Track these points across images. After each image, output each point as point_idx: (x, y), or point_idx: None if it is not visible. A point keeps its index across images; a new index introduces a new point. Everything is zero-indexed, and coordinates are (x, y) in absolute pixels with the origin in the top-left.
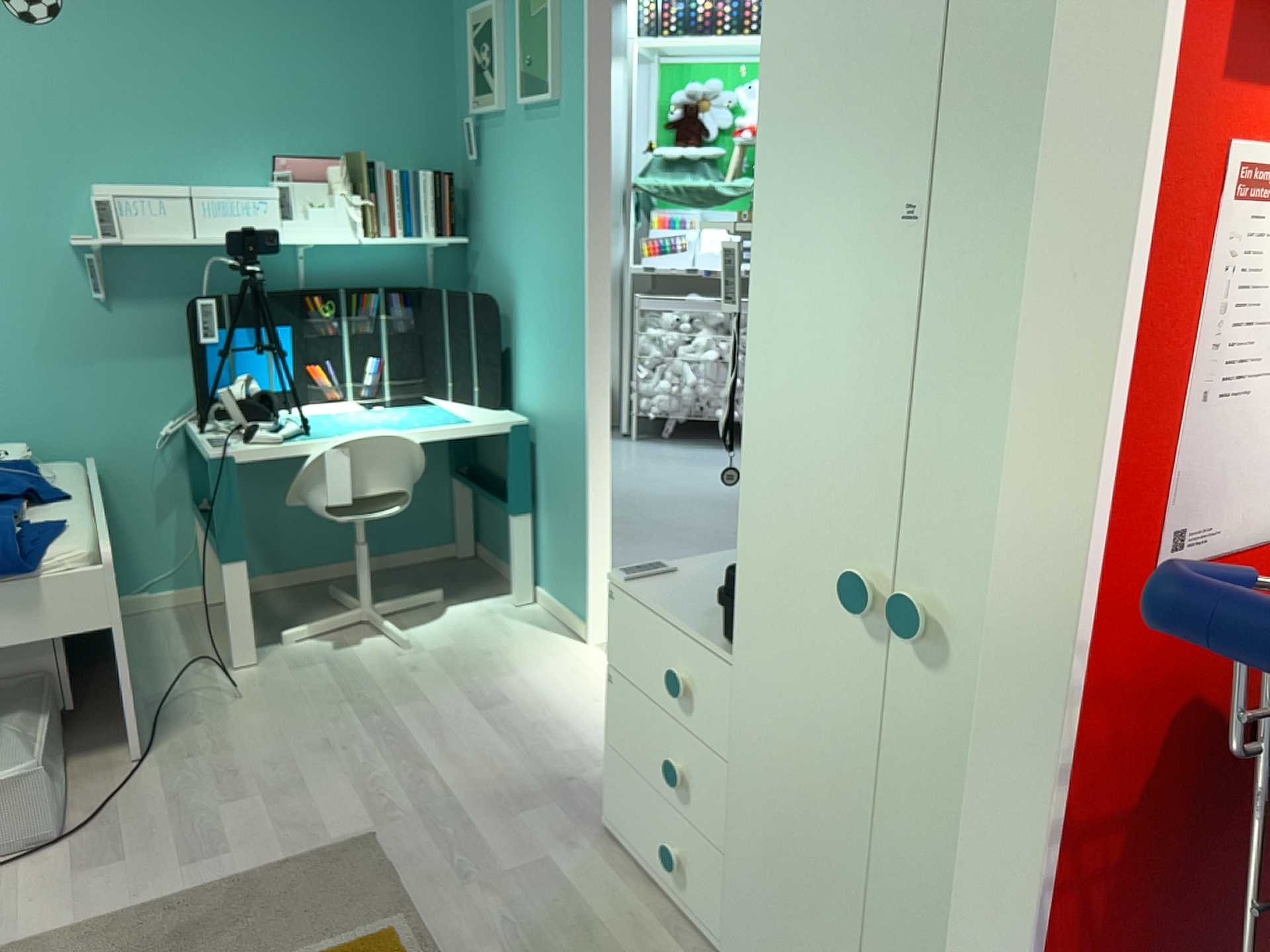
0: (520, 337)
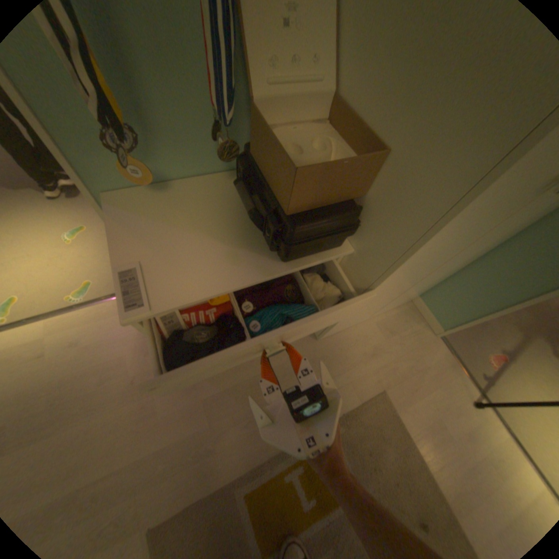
0: None
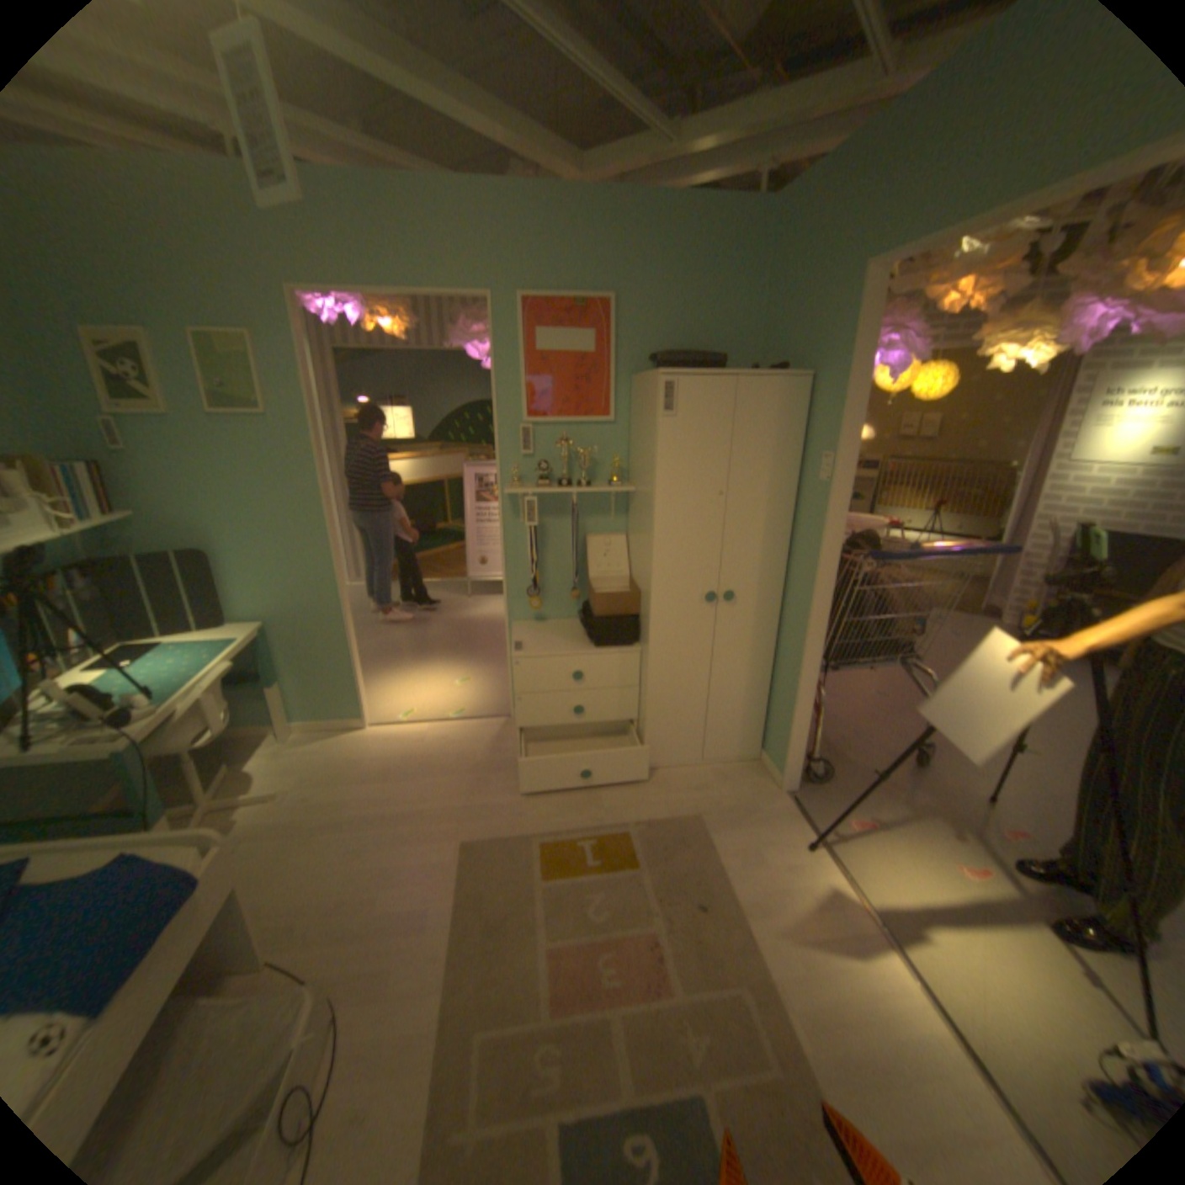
0: (228, 573)
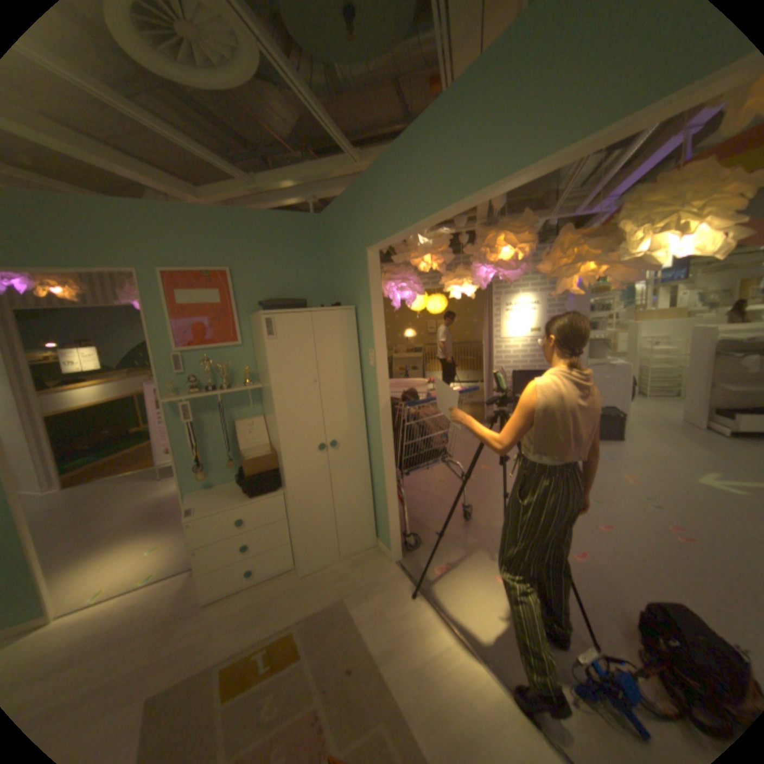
0: None
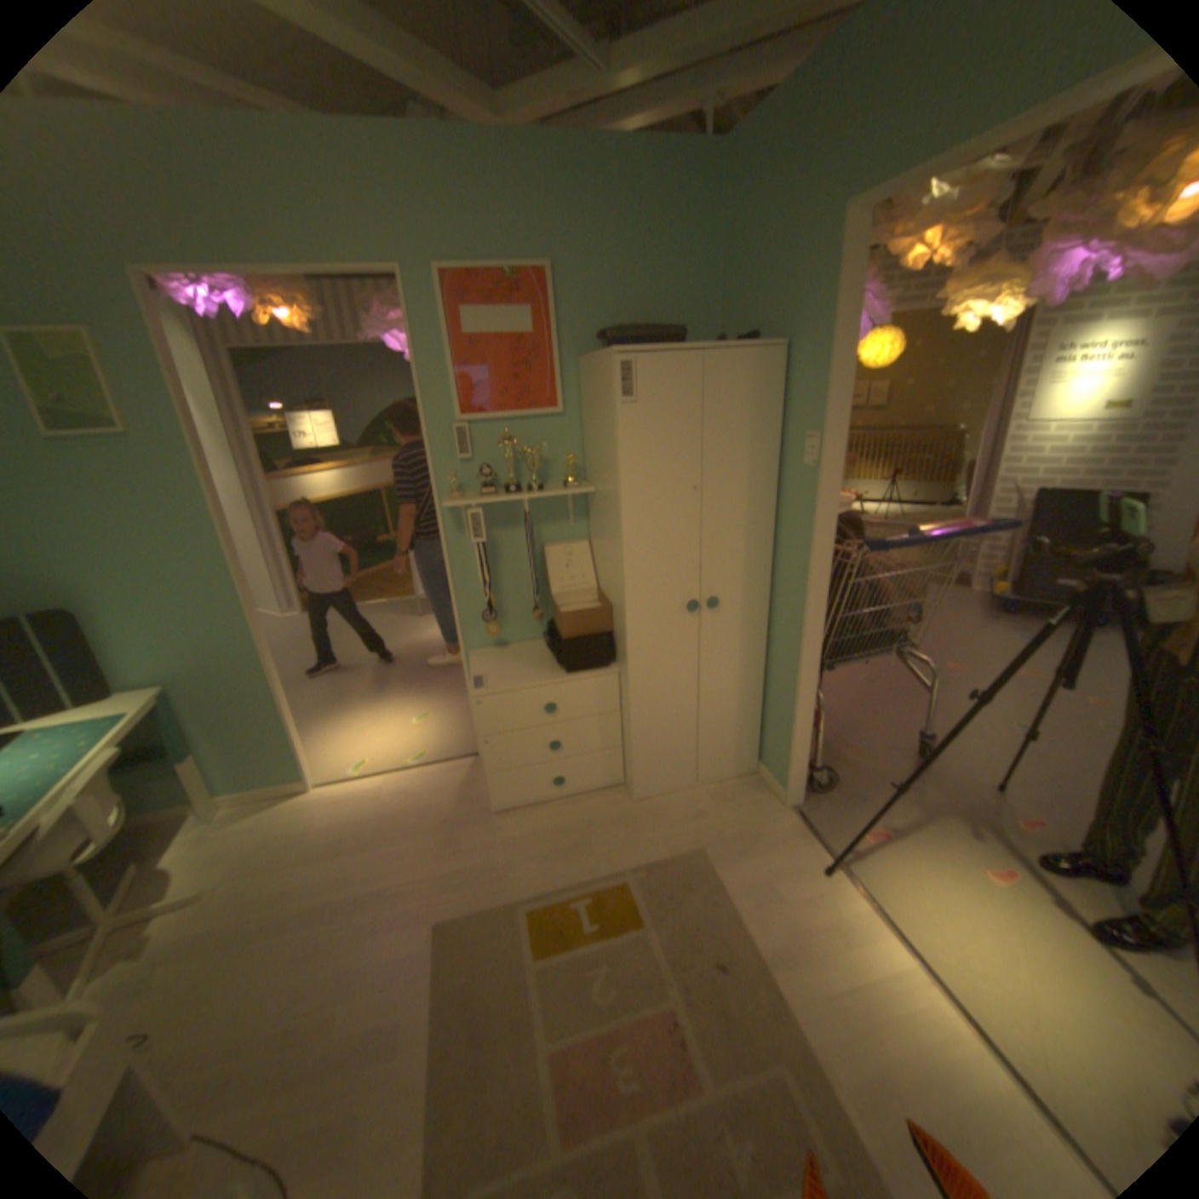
0: (107, 632)
